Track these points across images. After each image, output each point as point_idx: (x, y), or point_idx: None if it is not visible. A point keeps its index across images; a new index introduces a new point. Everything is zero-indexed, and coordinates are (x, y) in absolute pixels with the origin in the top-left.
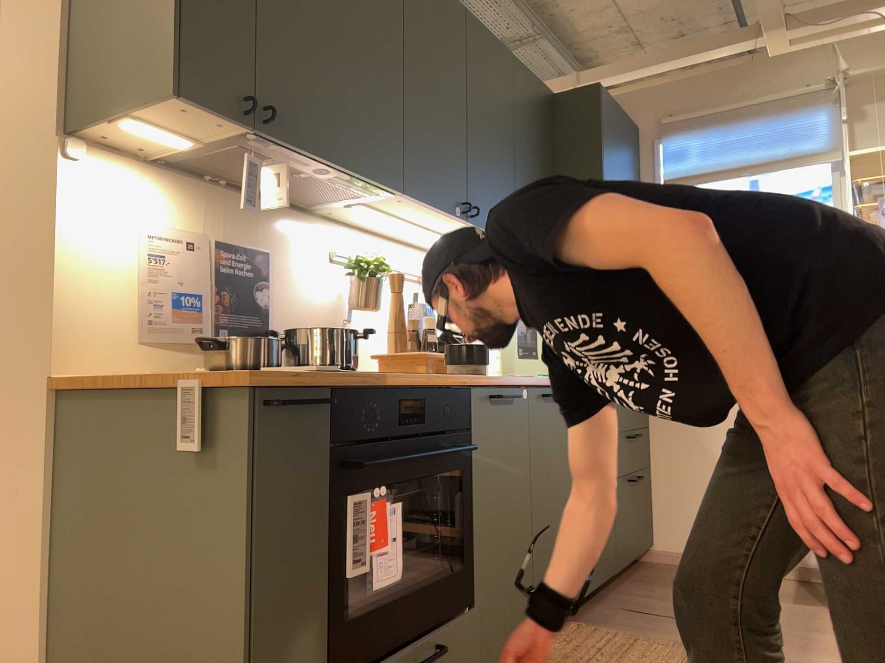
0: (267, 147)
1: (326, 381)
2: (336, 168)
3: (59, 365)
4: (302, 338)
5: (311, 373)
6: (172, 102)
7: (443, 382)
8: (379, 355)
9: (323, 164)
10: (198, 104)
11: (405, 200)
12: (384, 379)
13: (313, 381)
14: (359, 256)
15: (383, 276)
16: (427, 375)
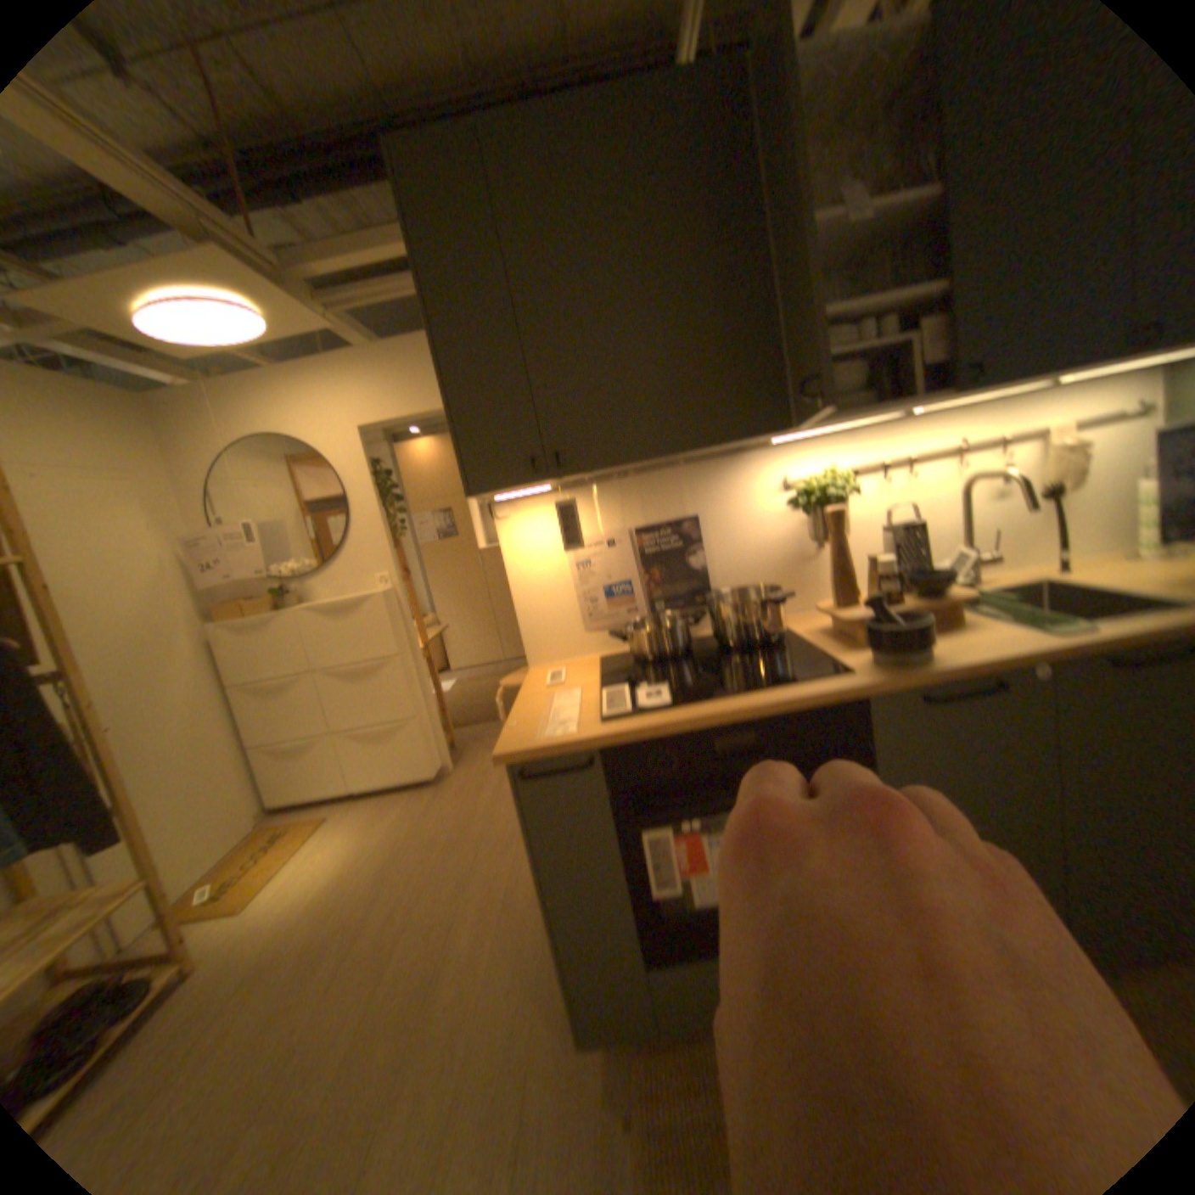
0: (588, 474)
1: (597, 737)
2: (673, 453)
3: (532, 658)
4: (716, 607)
5: (600, 719)
6: (477, 495)
7: (803, 697)
8: (820, 607)
9: (654, 458)
10: (492, 488)
11: (814, 423)
12: (689, 716)
13: (572, 746)
14: (811, 480)
15: (854, 490)
16: (778, 691)
